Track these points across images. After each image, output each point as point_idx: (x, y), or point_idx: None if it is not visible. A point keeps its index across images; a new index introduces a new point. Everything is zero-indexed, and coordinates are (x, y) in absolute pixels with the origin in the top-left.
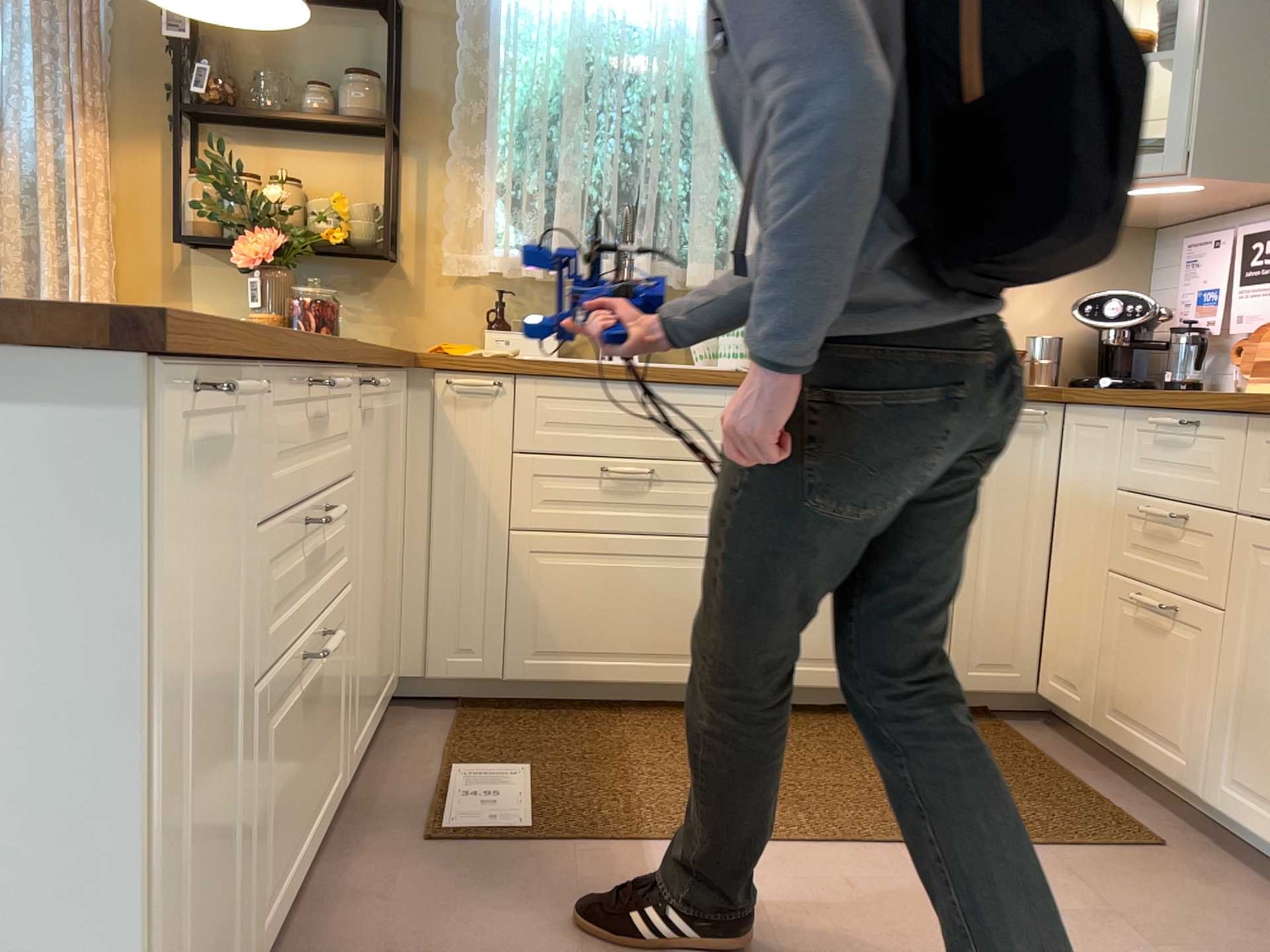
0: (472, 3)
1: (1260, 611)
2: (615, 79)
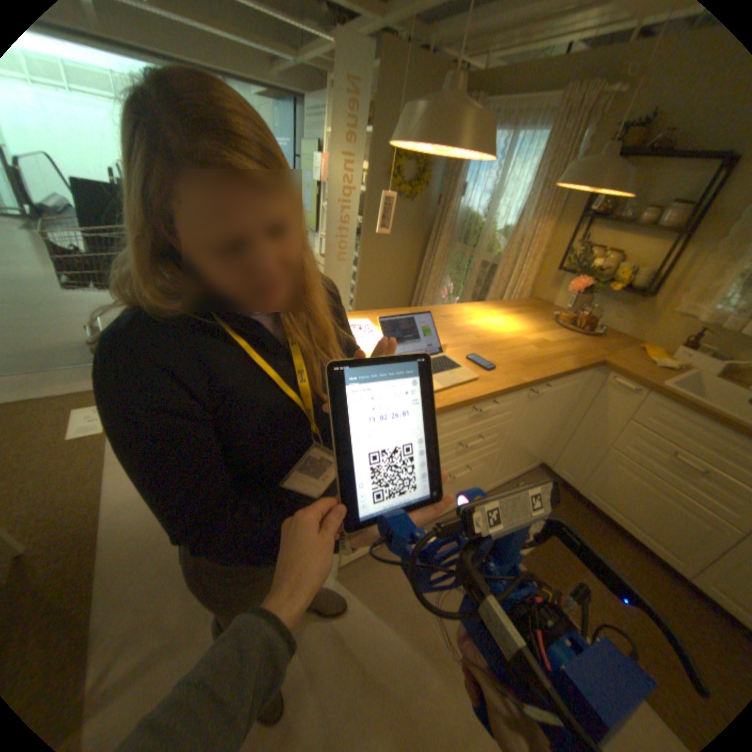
0: None
1: None
2: None
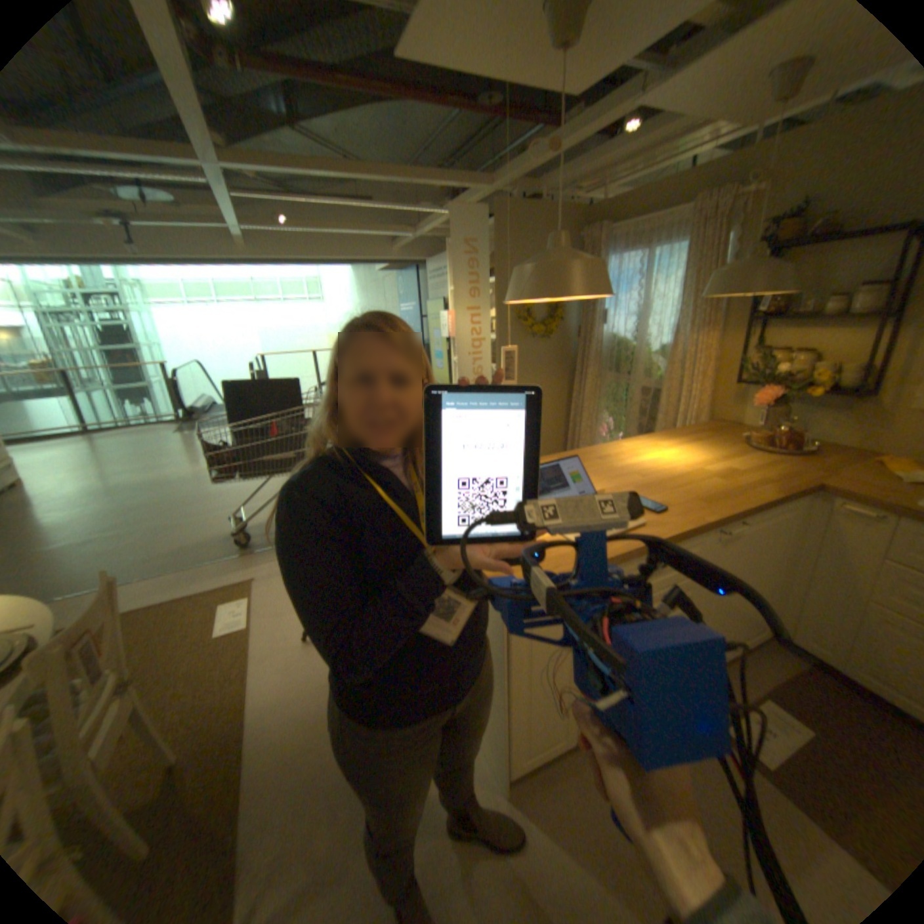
0: None
1: None
2: None
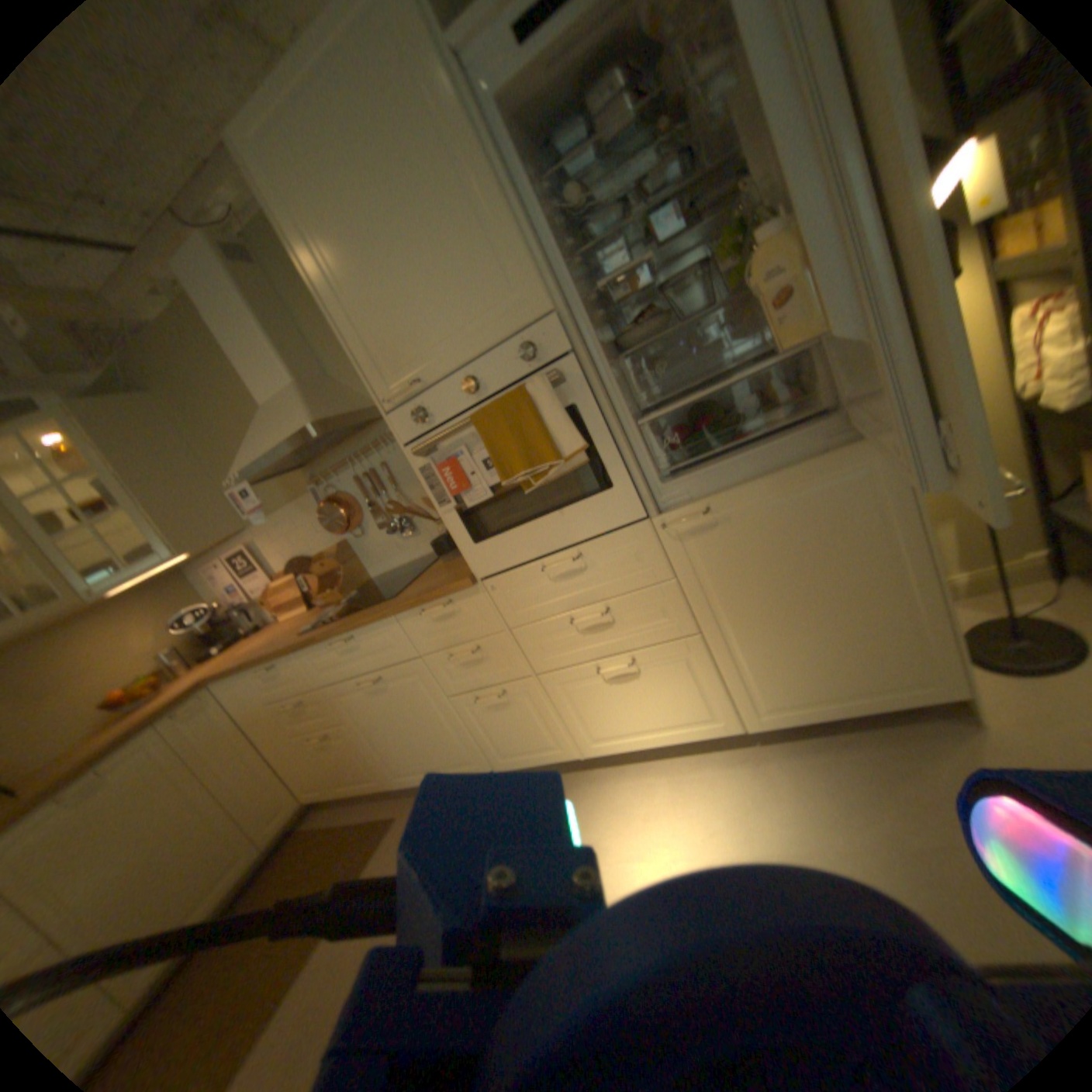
0: None
1: (349, 716)
2: None
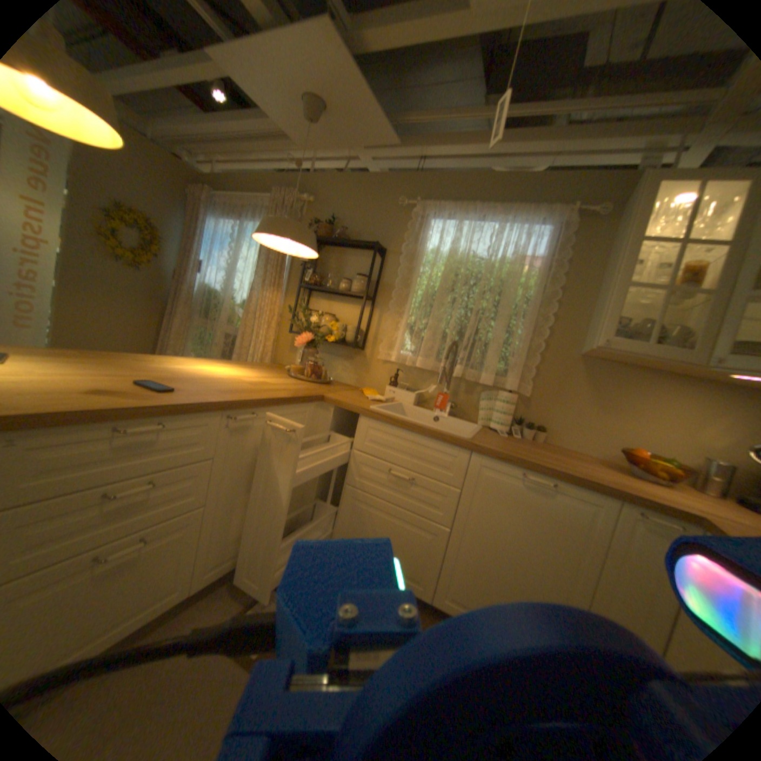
0: (410, 248)
1: None
2: (464, 283)
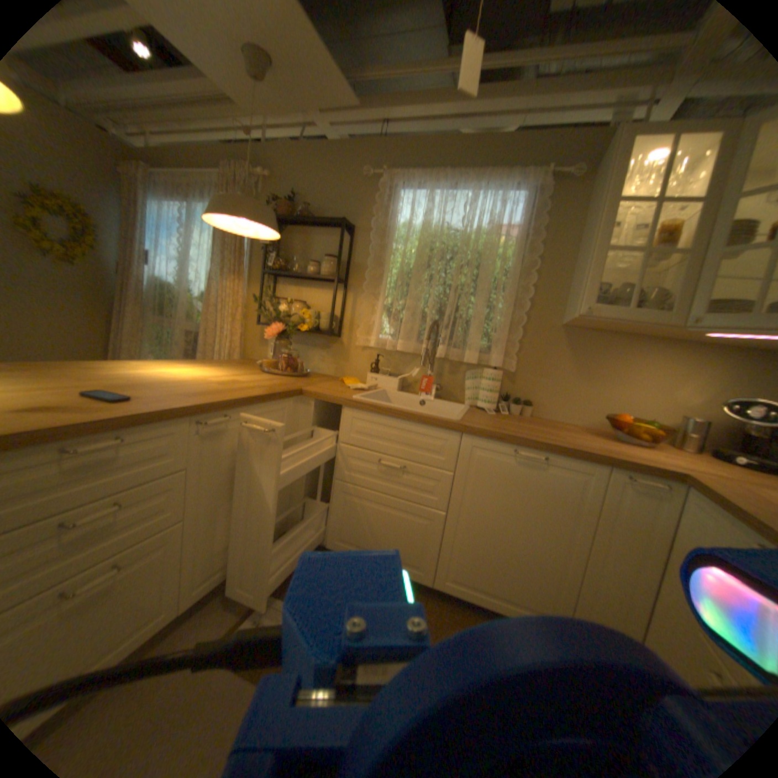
0: (381, 222)
1: None
2: (441, 257)
